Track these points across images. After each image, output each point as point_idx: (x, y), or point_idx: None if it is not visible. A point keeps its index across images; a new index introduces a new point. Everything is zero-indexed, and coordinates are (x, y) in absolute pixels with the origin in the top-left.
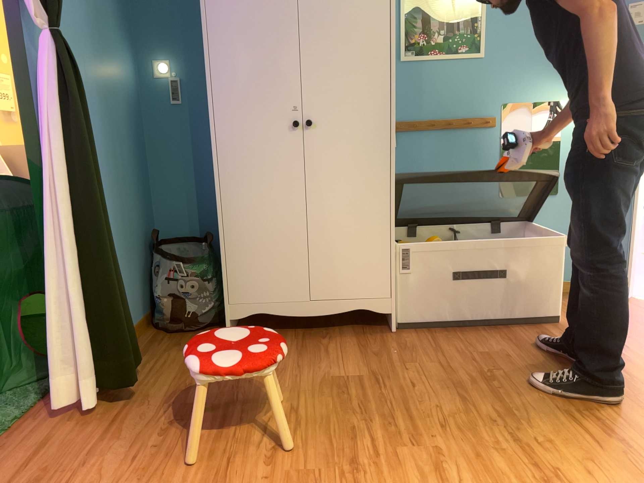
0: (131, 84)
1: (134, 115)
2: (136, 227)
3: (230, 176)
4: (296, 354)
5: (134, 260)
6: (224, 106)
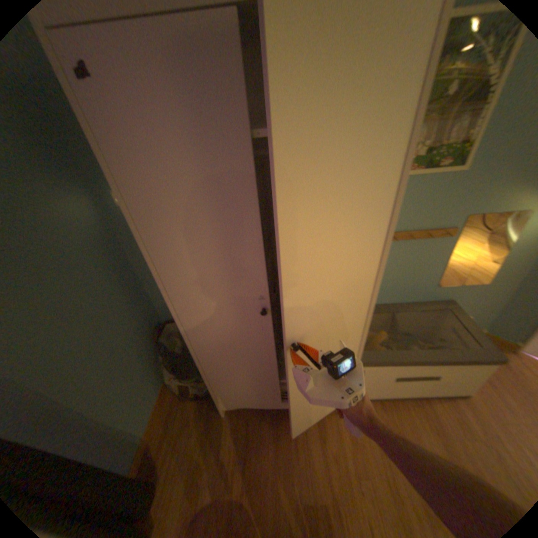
0: (88, 229)
1: (104, 255)
2: (136, 344)
3: (205, 345)
4: (278, 455)
5: (141, 369)
6: (185, 296)
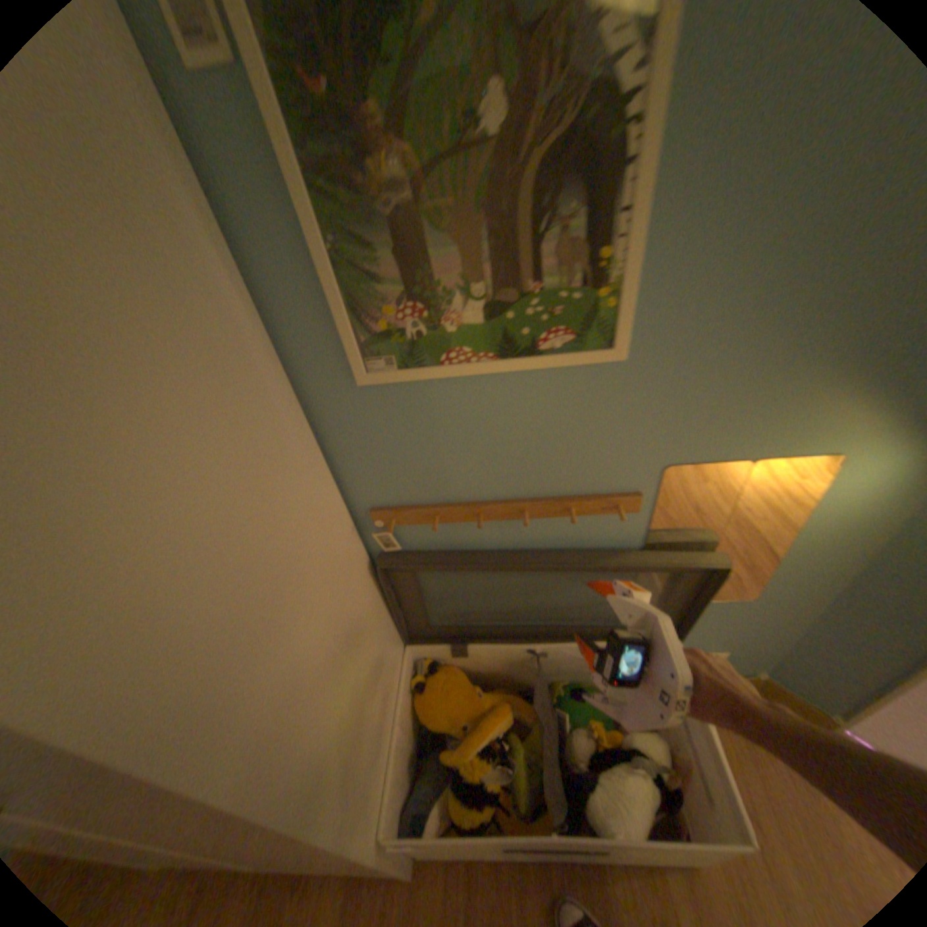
0: None
1: None
2: None
3: None
4: None
5: None
6: None
